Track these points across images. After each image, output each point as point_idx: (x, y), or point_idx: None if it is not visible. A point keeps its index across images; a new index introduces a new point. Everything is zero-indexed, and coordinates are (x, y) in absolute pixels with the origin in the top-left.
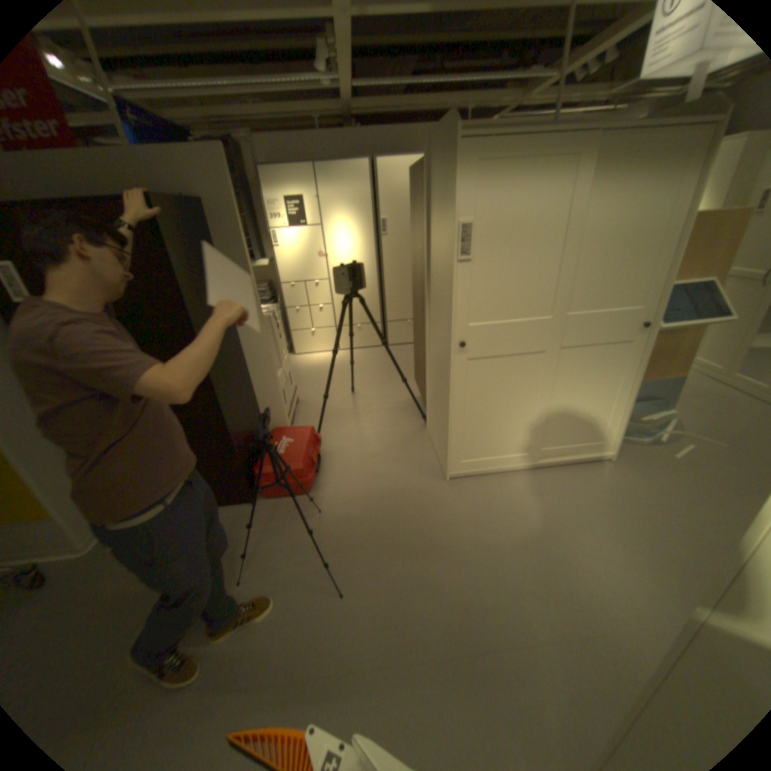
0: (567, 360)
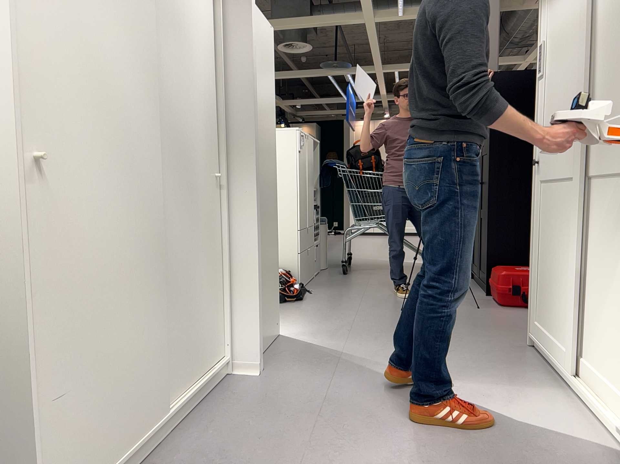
0: (593, 198)
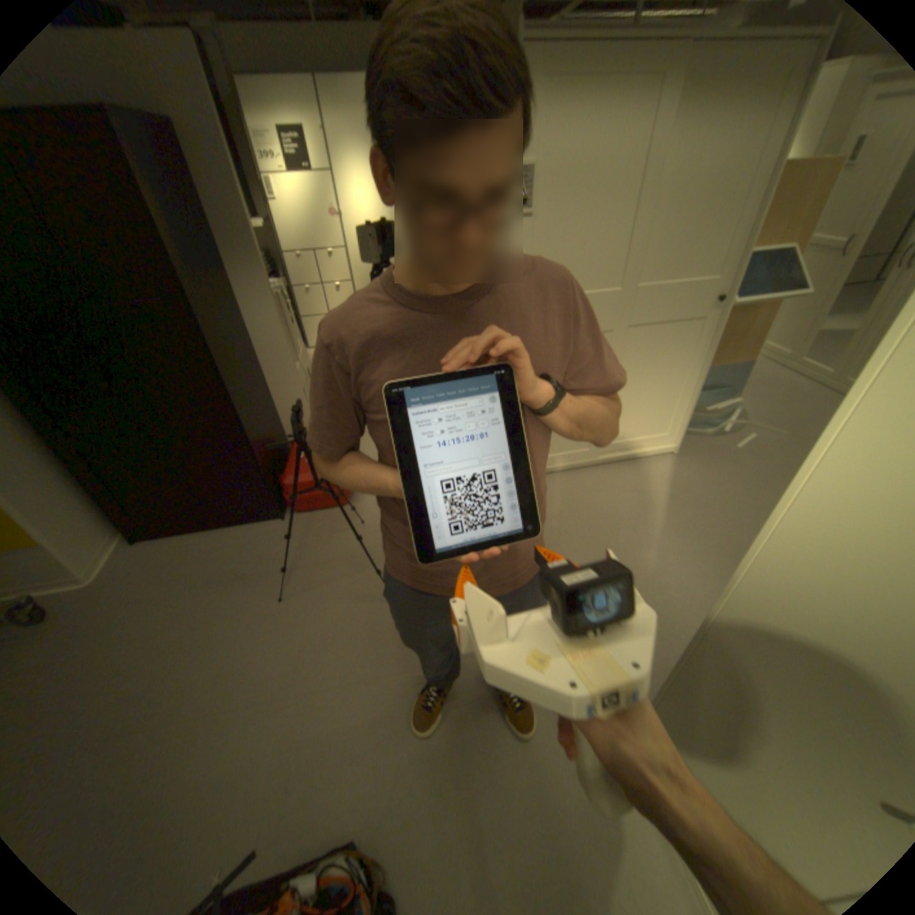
0: (634, 341)
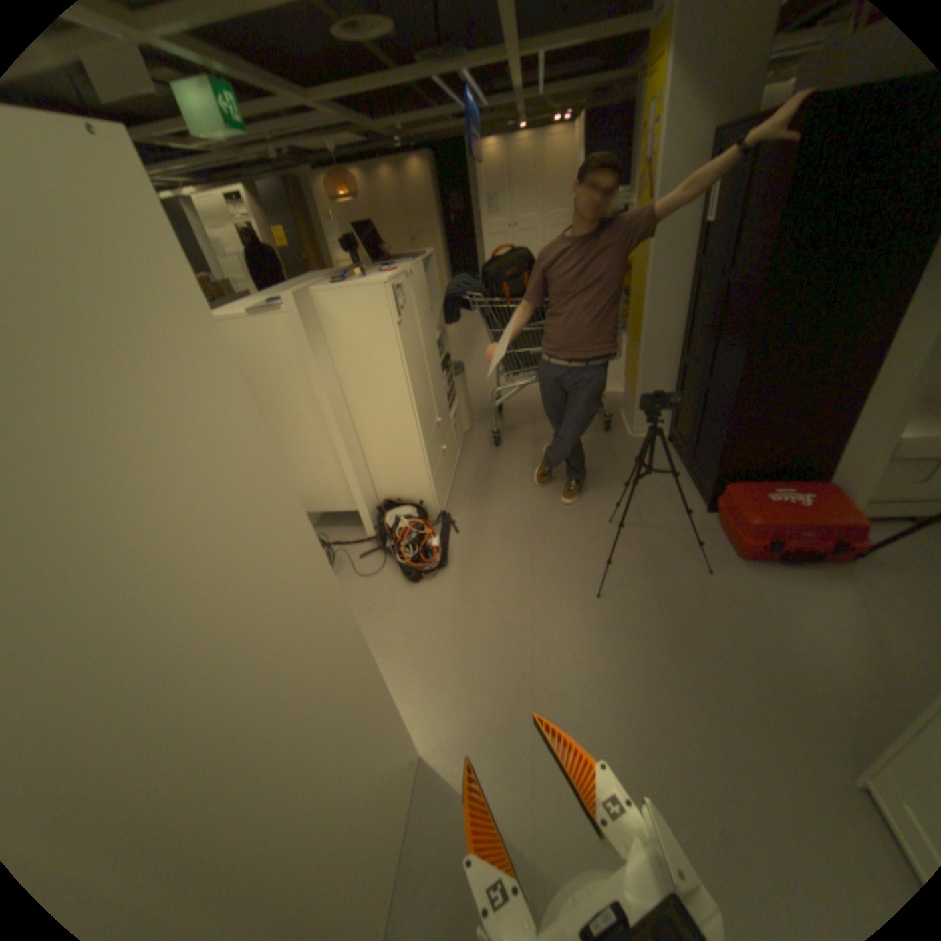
0: None
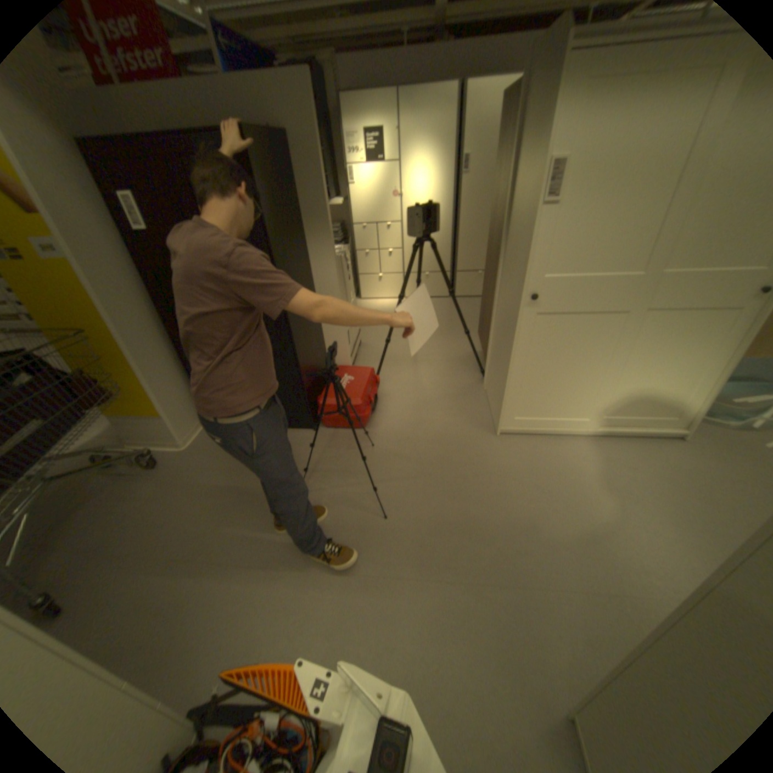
0: (654, 324)
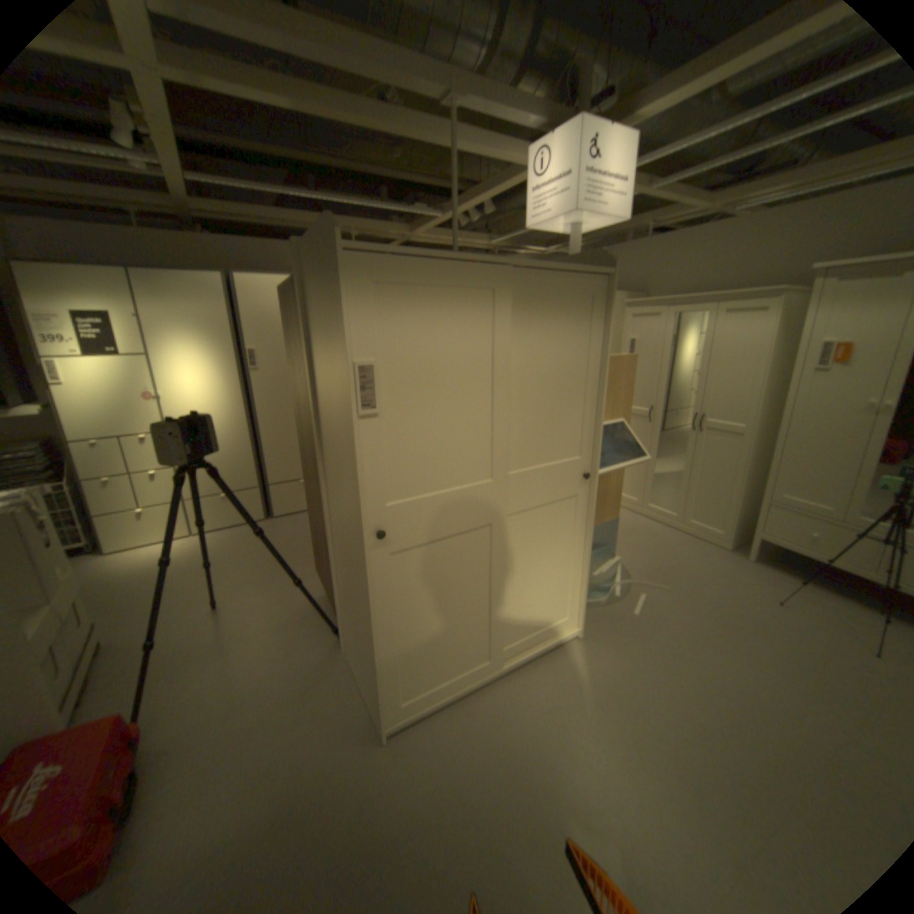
0: (515, 528)
